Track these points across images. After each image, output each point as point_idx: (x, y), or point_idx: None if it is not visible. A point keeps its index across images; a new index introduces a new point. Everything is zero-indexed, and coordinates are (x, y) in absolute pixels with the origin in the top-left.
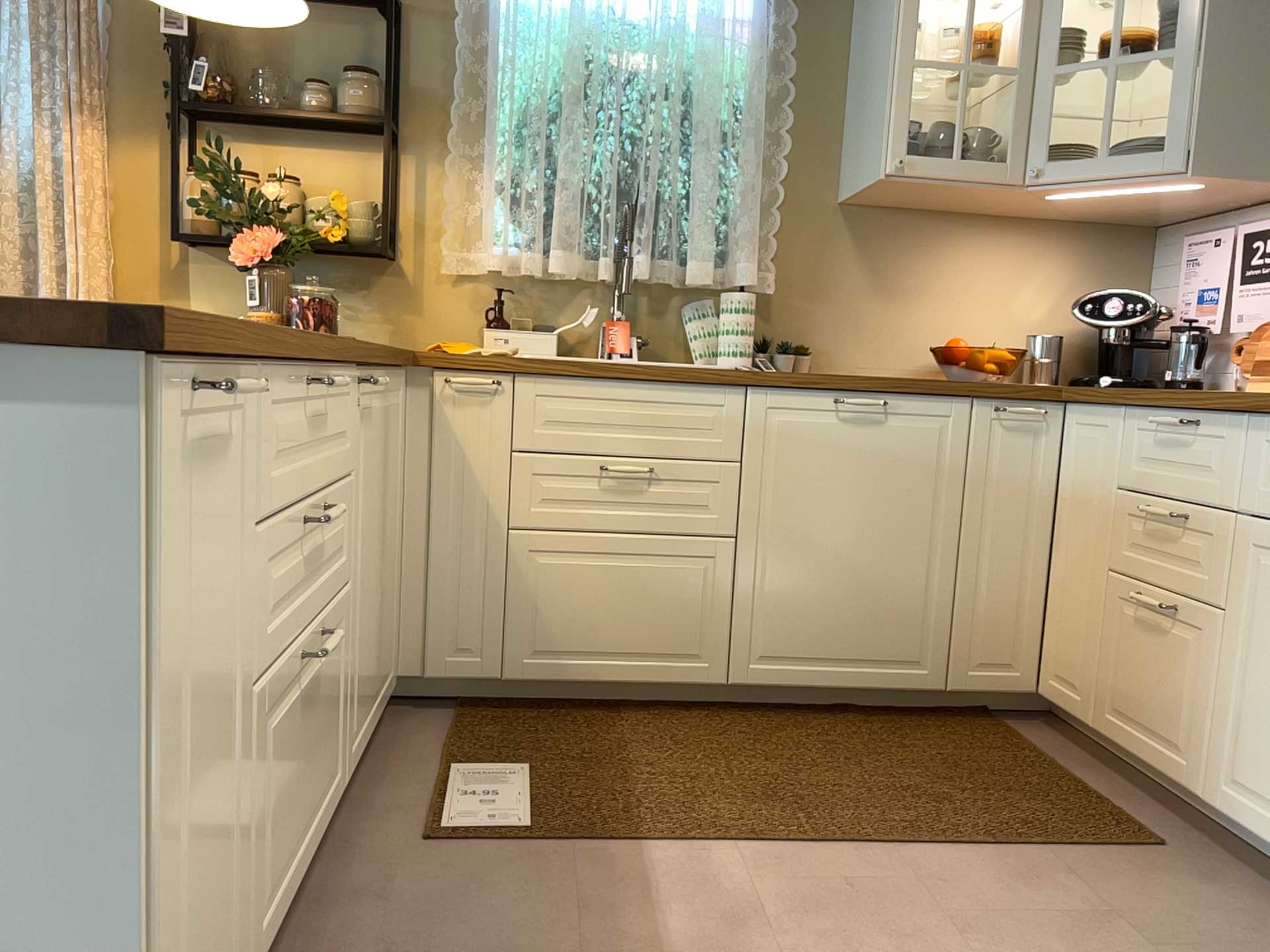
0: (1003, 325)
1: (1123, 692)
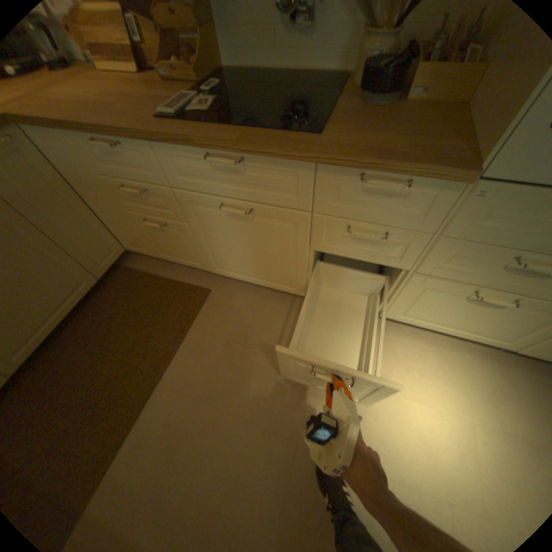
0: None
1: (161, 248)
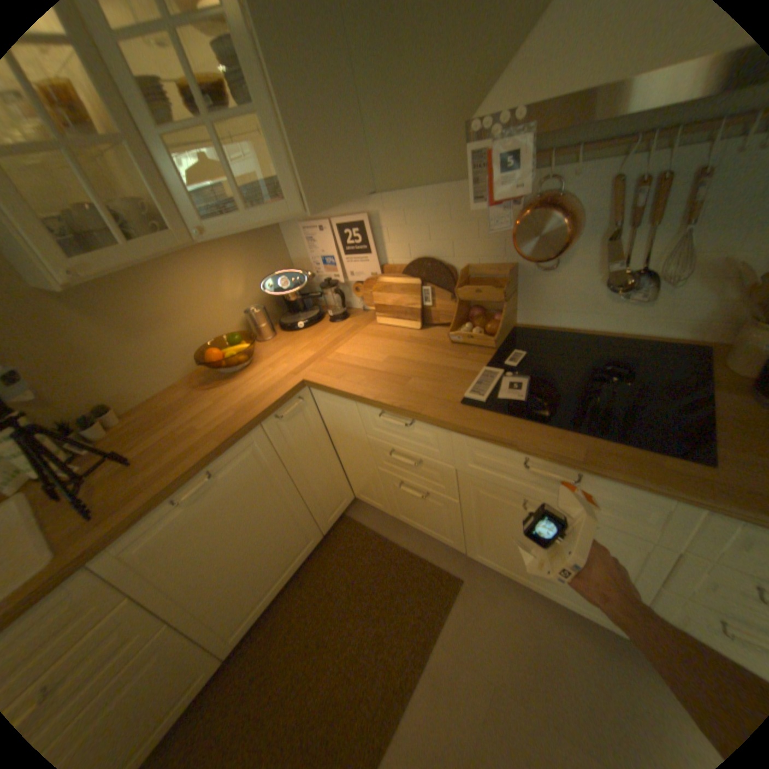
0: (224, 311)
1: (405, 511)
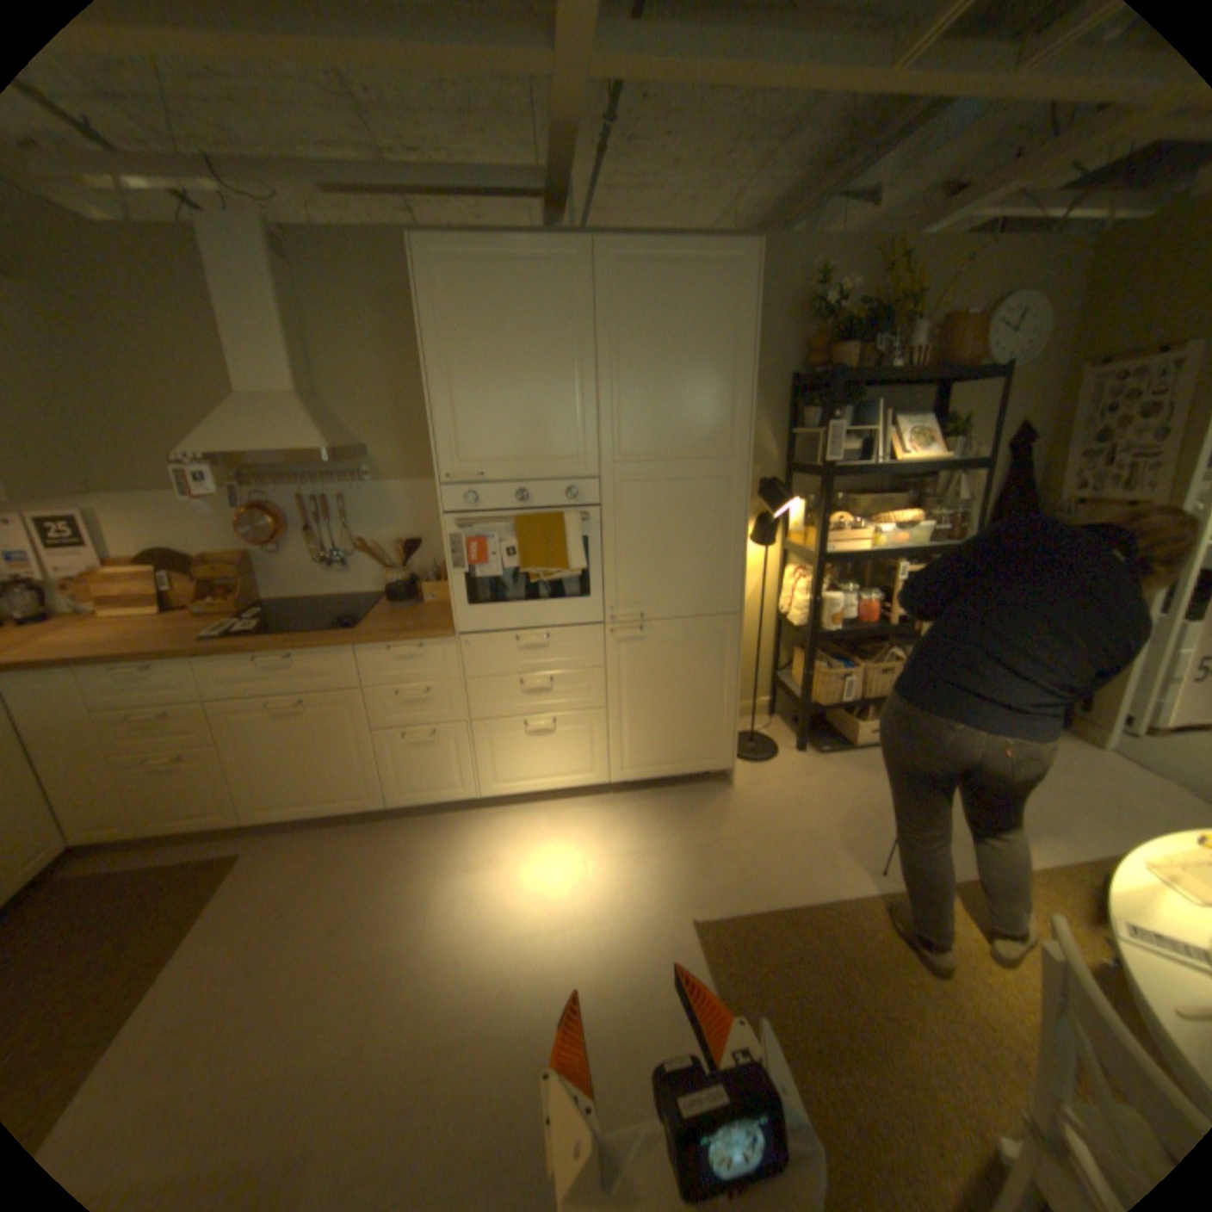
0: None
1: (153, 810)
